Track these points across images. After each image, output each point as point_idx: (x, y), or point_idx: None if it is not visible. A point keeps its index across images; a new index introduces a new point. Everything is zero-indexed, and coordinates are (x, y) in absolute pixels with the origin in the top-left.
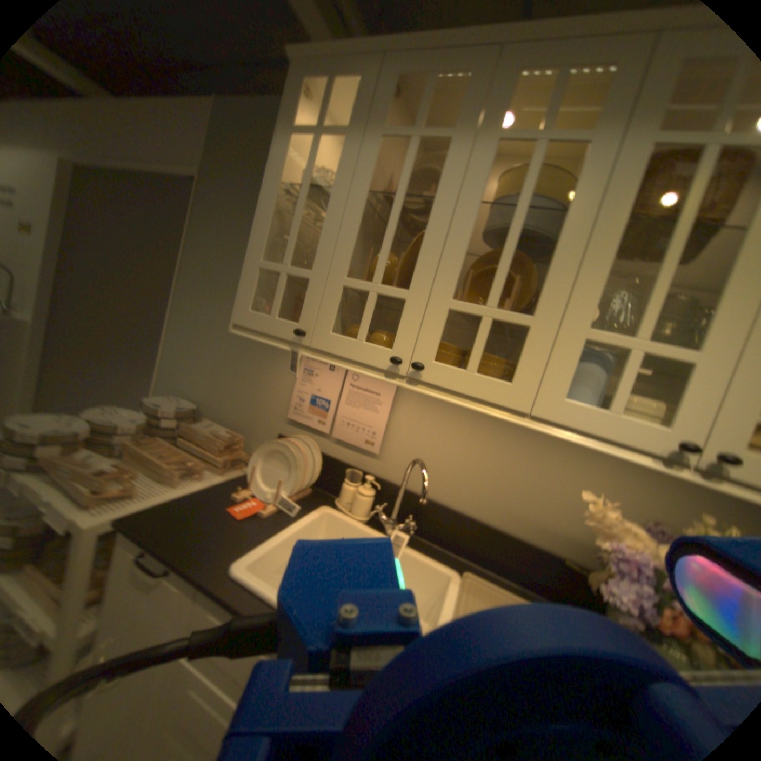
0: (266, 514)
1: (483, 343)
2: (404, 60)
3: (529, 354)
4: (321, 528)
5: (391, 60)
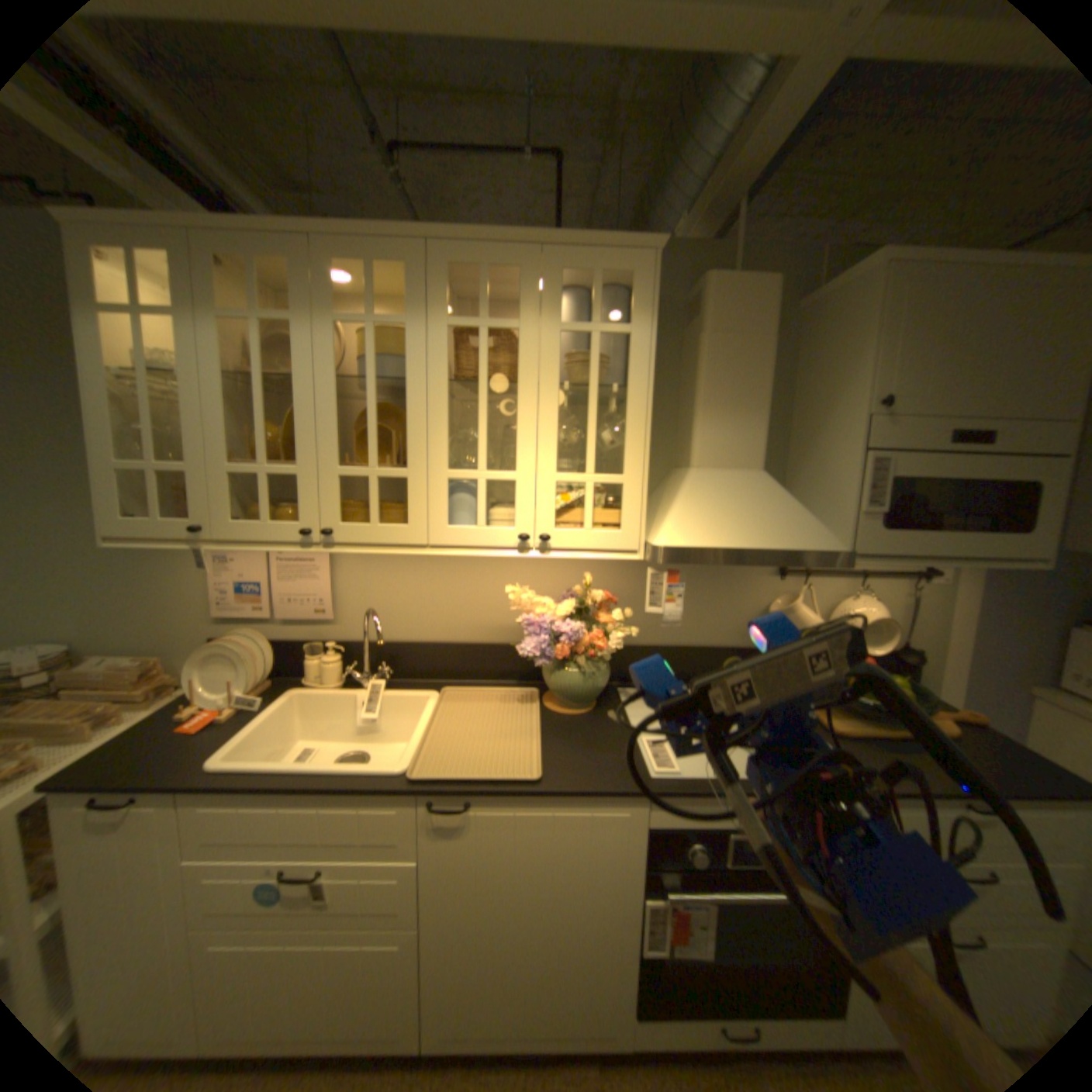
0: (225, 721)
1: (374, 500)
2: (208, 241)
3: (411, 501)
4: (295, 711)
5: (194, 240)
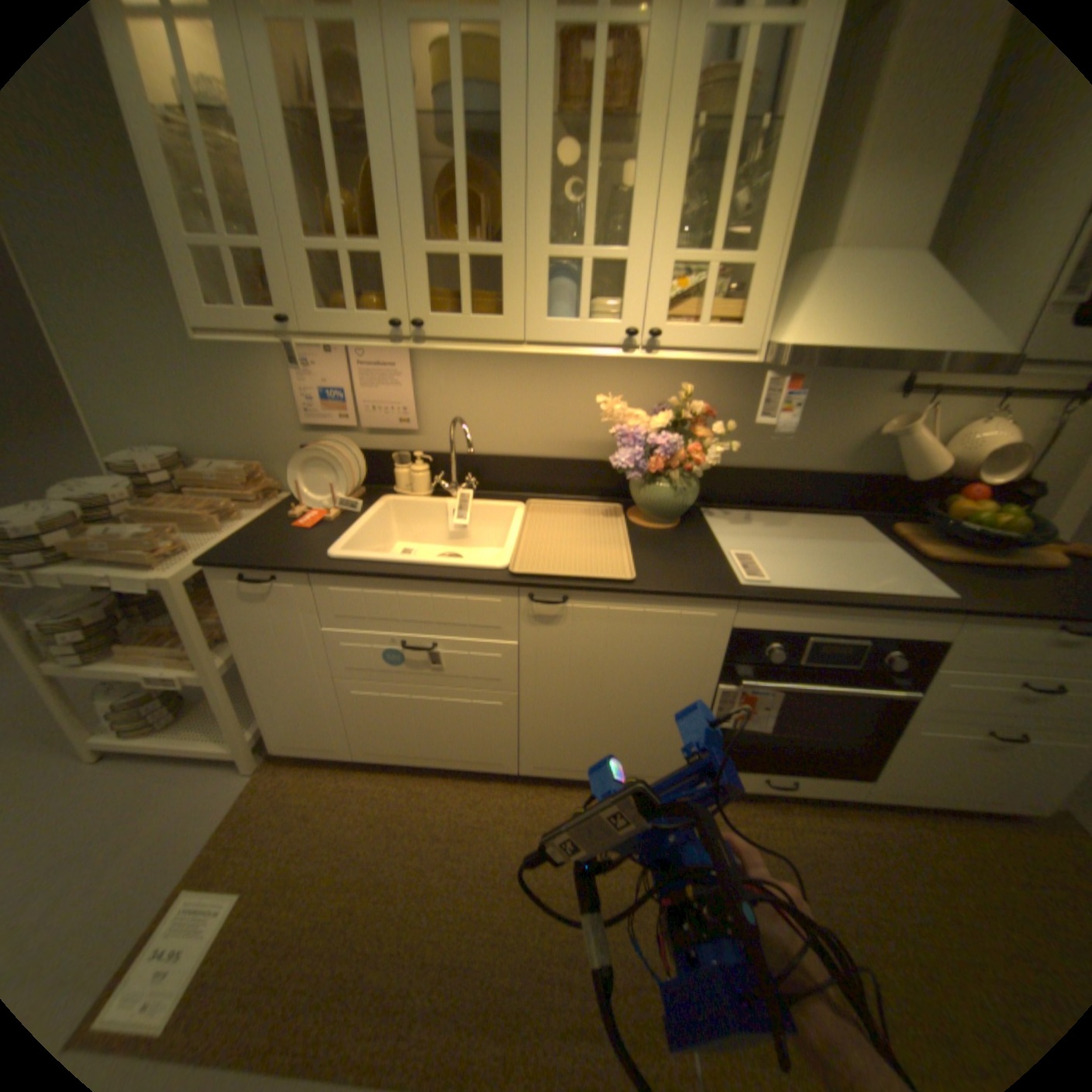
0: (333, 521)
1: (465, 287)
2: None
3: (506, 288)
4: (391, 517)
5: None
